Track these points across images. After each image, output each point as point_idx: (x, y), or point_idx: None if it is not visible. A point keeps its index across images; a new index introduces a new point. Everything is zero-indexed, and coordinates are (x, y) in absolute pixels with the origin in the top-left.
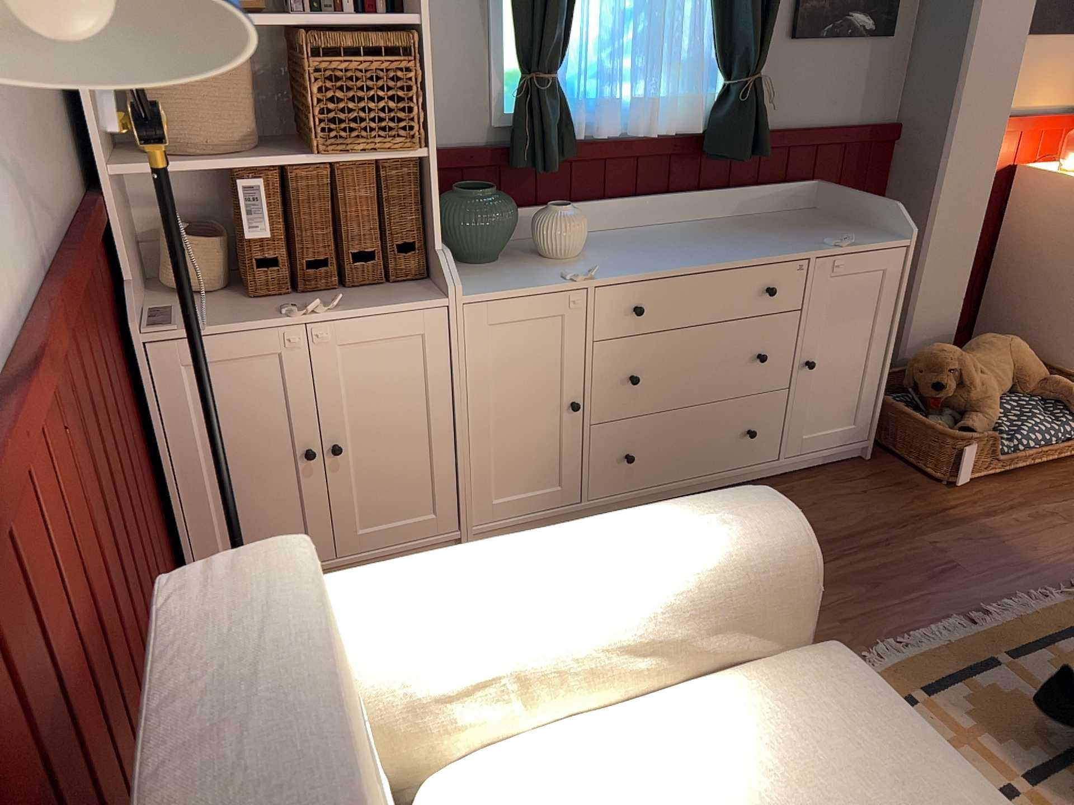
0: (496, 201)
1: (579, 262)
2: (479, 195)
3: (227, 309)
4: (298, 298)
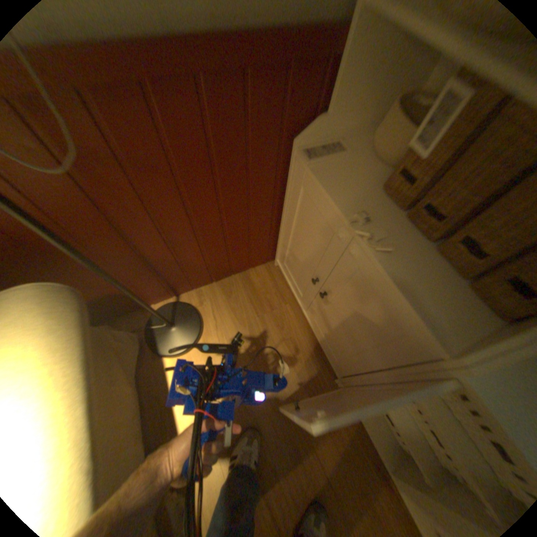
0: None
1: None
2: None
3: (360, 180)
4: (401, 218)
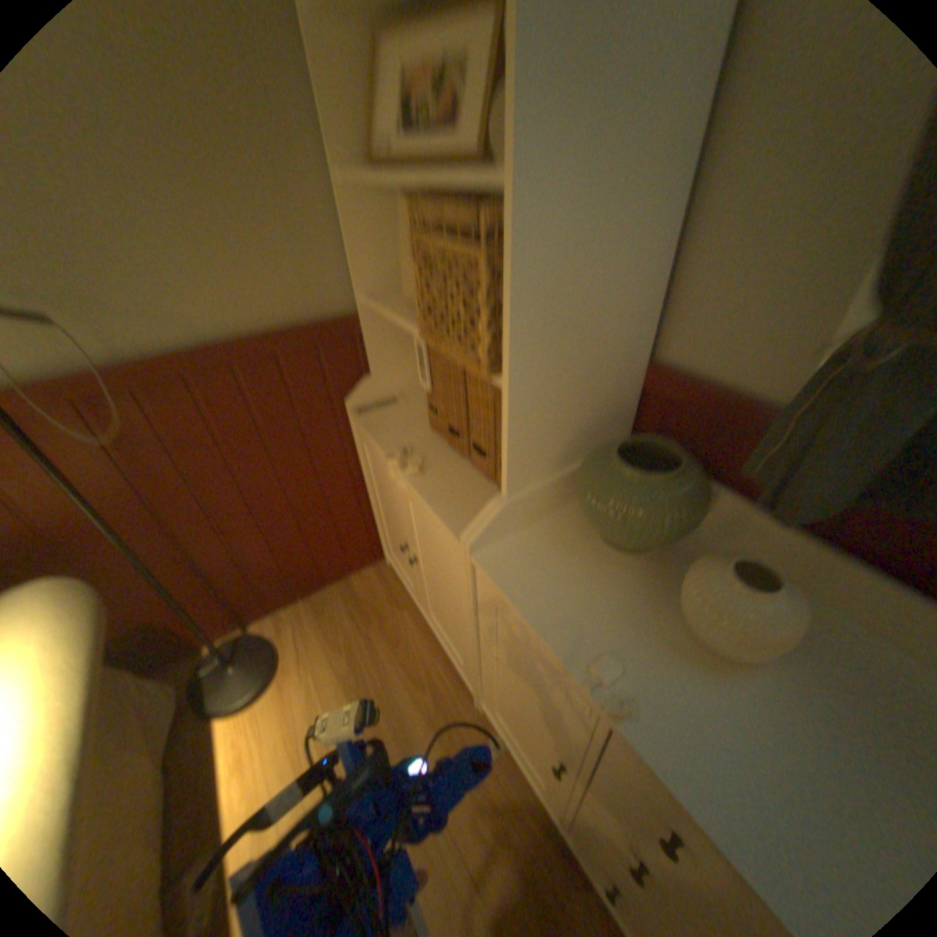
0: (639, 493)
1: (706, 672)
2: (628, 469)
3: (408, 422)
4: (442, 445)
